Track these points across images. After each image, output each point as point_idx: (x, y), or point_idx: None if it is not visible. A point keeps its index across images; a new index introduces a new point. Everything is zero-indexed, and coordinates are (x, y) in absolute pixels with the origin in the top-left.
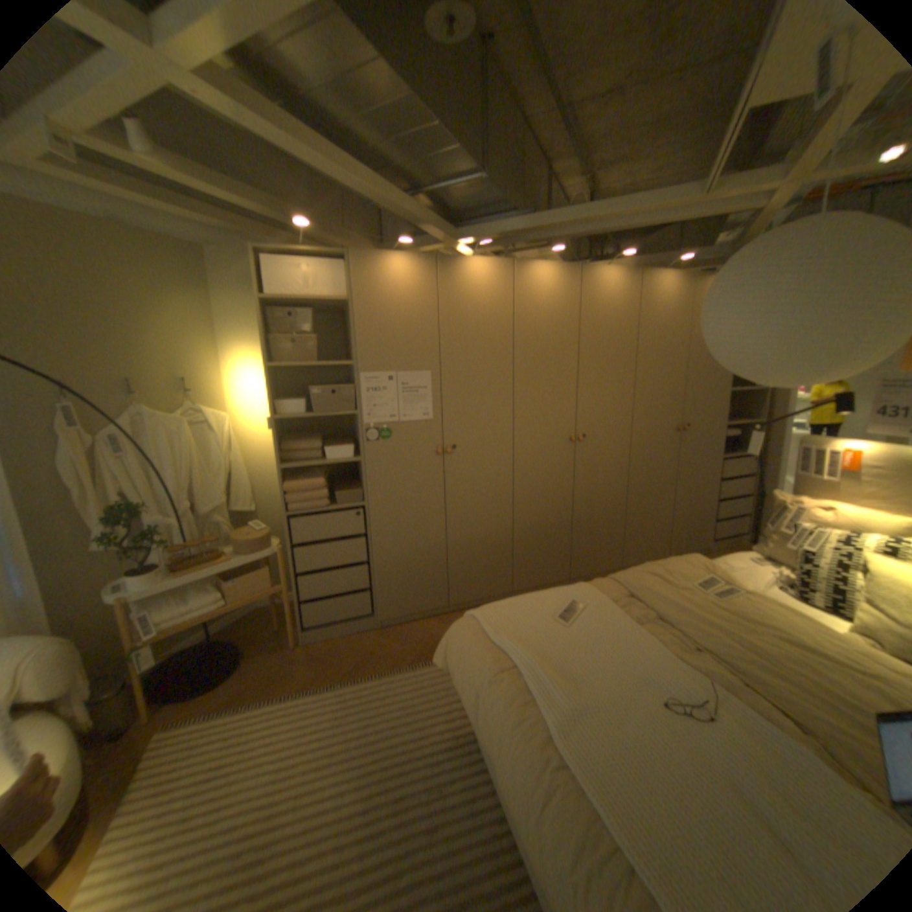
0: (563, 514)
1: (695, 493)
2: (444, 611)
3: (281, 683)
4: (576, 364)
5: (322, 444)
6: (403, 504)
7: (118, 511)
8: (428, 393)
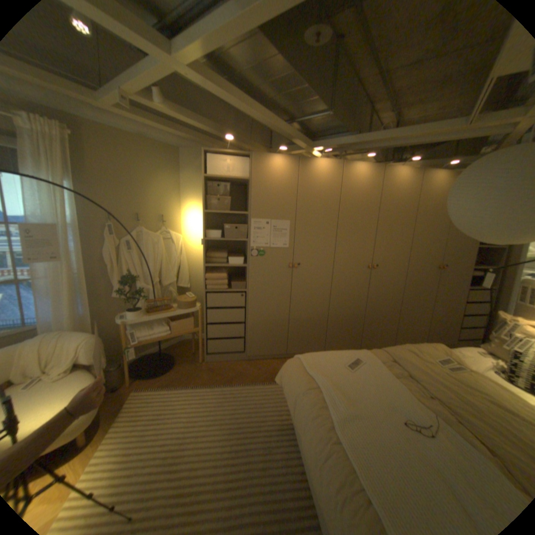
0: (360, 311)
1: (448, 308)
2: (283, 357)
3: (193, 379)
4: (376, 222)
5: (227, 255)
6: (267, 293)
7: (127, 278)
8: (287, 232)
